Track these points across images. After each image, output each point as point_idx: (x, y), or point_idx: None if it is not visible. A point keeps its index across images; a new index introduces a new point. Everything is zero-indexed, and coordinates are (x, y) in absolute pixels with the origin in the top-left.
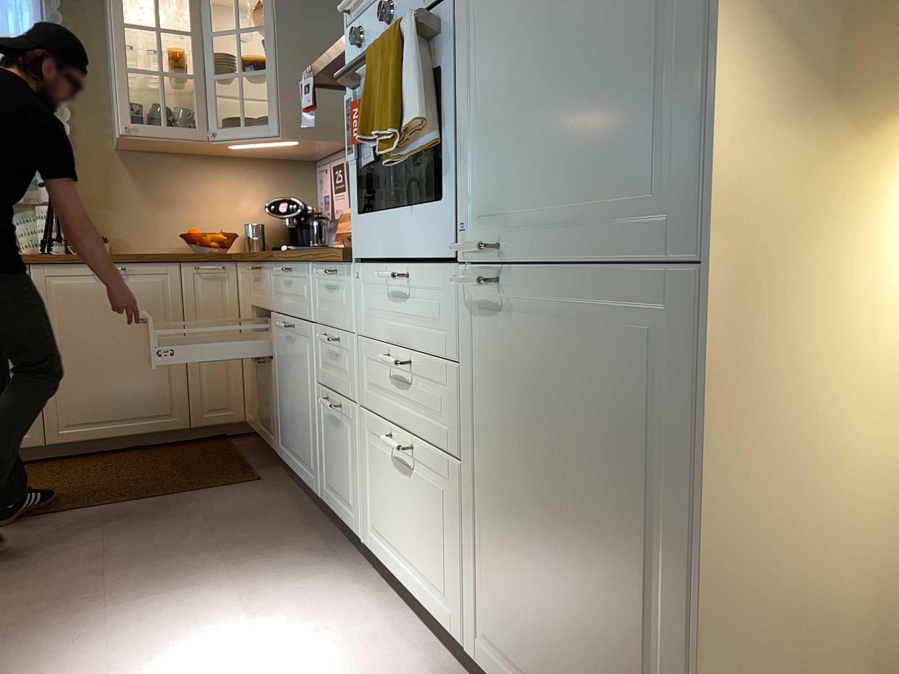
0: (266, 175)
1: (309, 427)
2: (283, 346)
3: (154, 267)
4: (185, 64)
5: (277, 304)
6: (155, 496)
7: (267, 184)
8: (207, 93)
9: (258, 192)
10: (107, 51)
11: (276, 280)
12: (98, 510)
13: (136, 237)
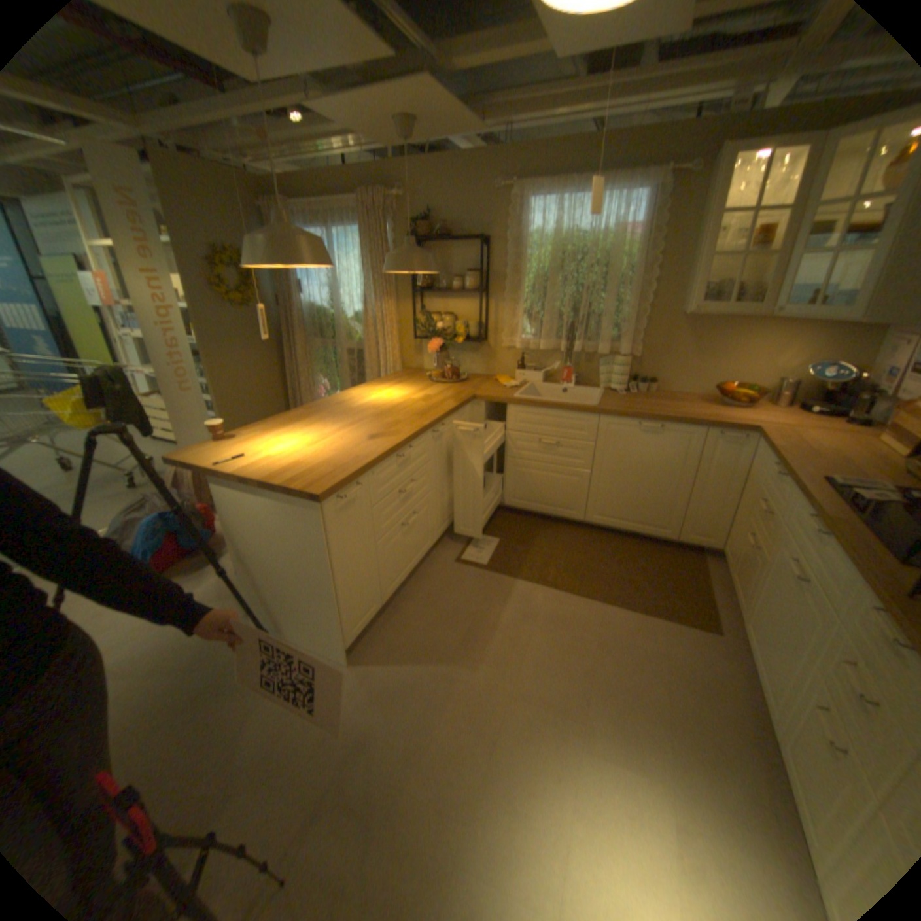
0: (822, 332)
1: (789, 678)
2: (787, 573)
3: (686, 427)
4: (772, 237)
5: (795, 533)
6: (638, 611)
7: (819, 341)
8: (787, 267)
9: (806, 349)
10: (699, 225)
11: (804, 512)
12: (600, 606)
13: (679, 379)
